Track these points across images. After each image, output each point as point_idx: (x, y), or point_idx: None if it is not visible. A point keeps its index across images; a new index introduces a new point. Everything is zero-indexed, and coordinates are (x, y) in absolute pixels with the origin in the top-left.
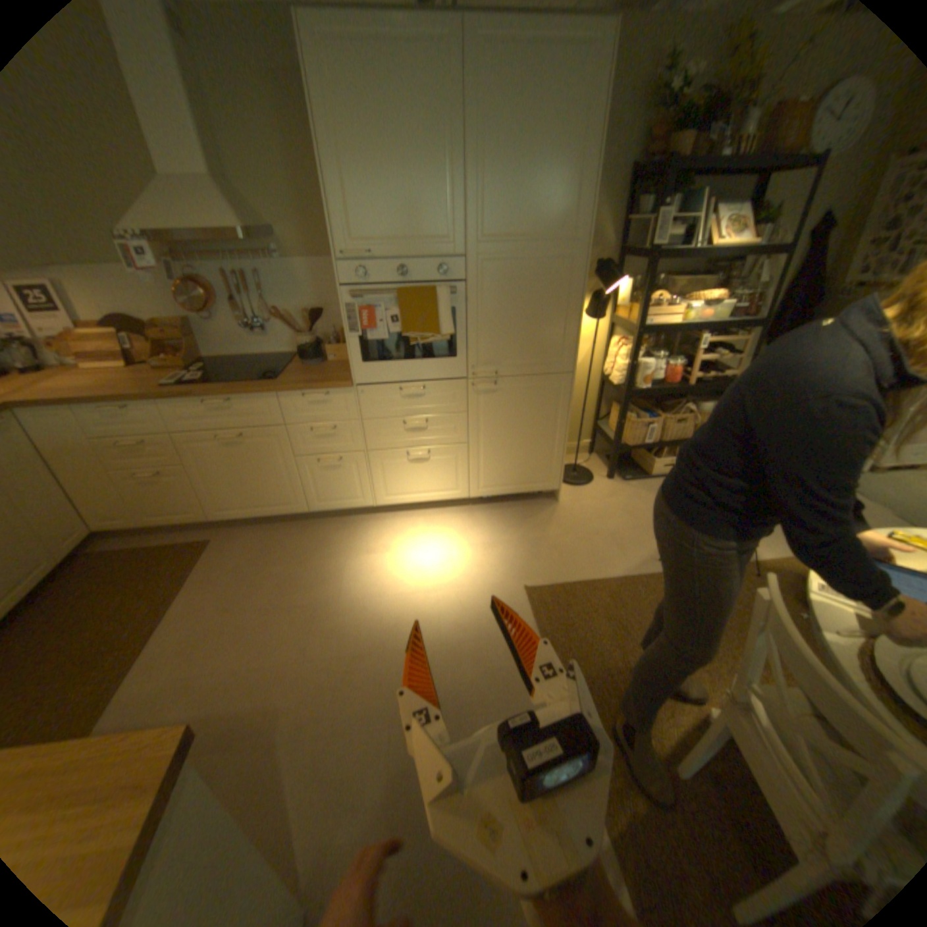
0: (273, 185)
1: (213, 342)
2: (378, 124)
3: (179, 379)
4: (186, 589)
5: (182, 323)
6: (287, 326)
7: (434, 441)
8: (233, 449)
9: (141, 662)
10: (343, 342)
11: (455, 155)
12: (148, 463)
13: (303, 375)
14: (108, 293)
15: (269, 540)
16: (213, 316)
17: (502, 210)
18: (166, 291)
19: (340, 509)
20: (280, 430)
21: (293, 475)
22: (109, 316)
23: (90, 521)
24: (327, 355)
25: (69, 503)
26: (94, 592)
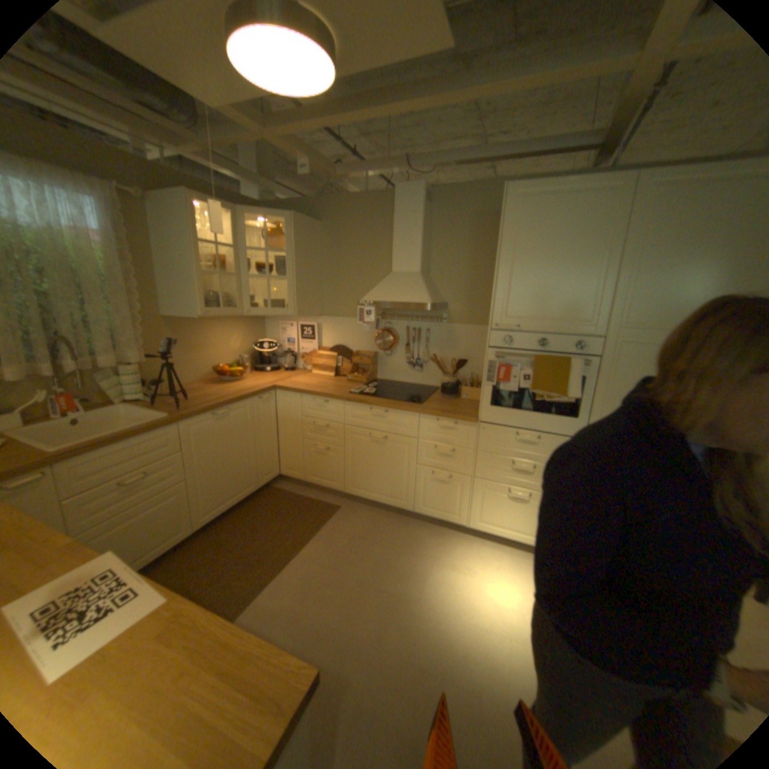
0: (456, 279)
1: (386, 371)
2: (548, 243)
3: (361, 391)
4: (316, 539)
5: (373, 356)
6: (438, 368)
7: (538, 488)
8: (377, 446)
9: (275, 583)
10: (476, 386)
11: (611, 262)
12: (325, 441)
13: (440, 406)
14: (340, 334)
15: (378, 524)
16: (392, 355)
17: (651, 303)
18: (370, 336)
19: (437, 519)
20: (412, 442)
21: (410, 478)
22: (336, 347)
23: (281, 468)
24: (461, 394)
25: (276, 452)
26: (267, 517)
